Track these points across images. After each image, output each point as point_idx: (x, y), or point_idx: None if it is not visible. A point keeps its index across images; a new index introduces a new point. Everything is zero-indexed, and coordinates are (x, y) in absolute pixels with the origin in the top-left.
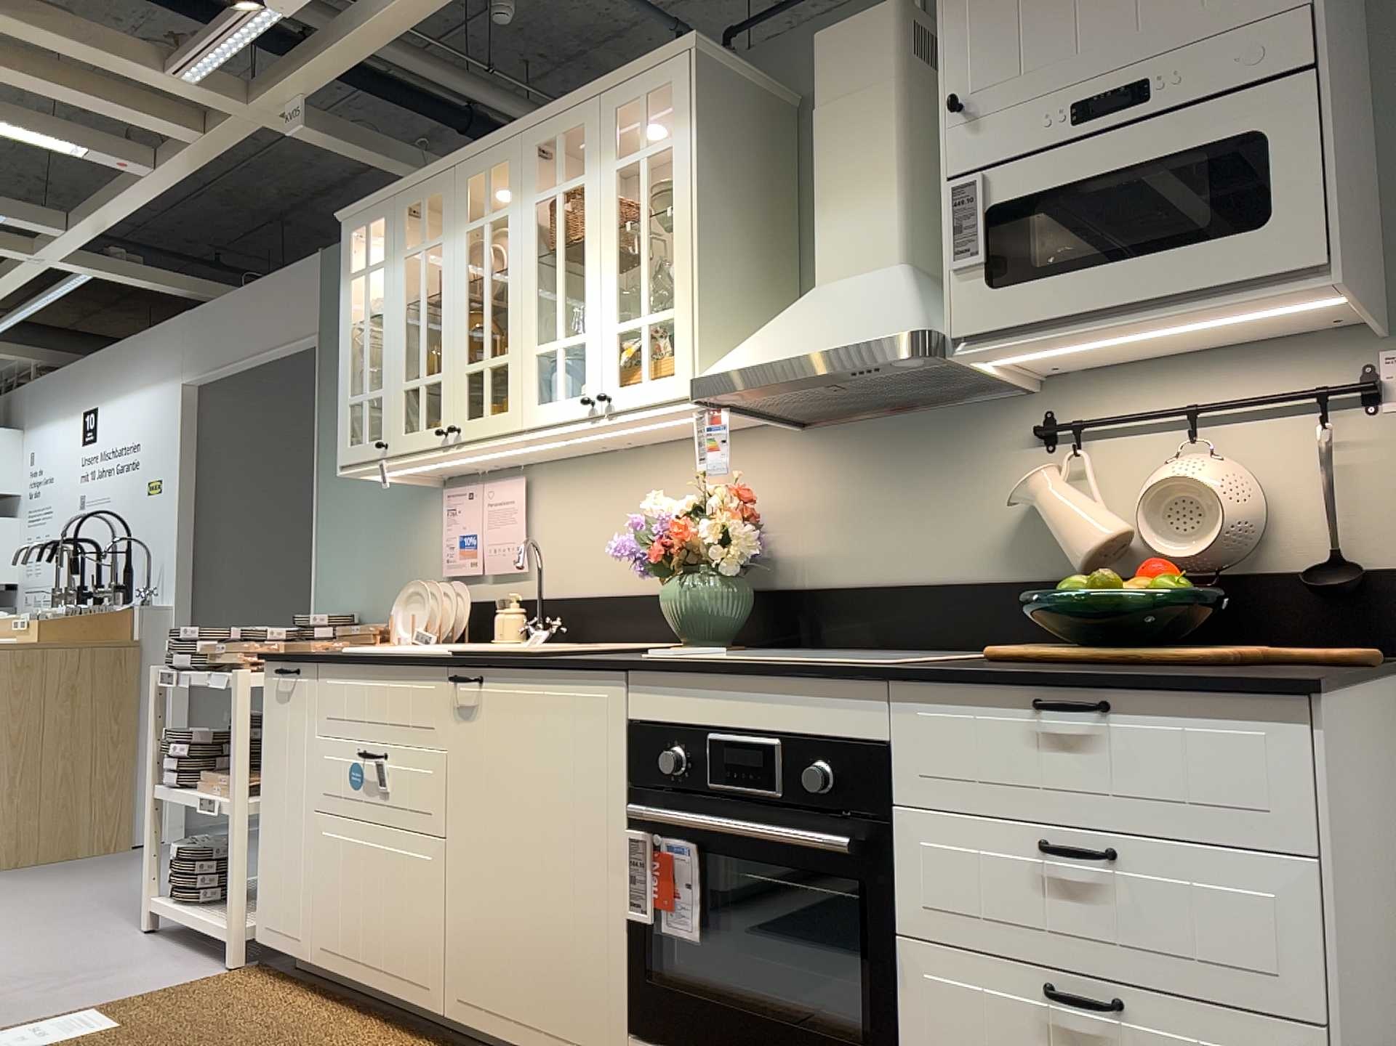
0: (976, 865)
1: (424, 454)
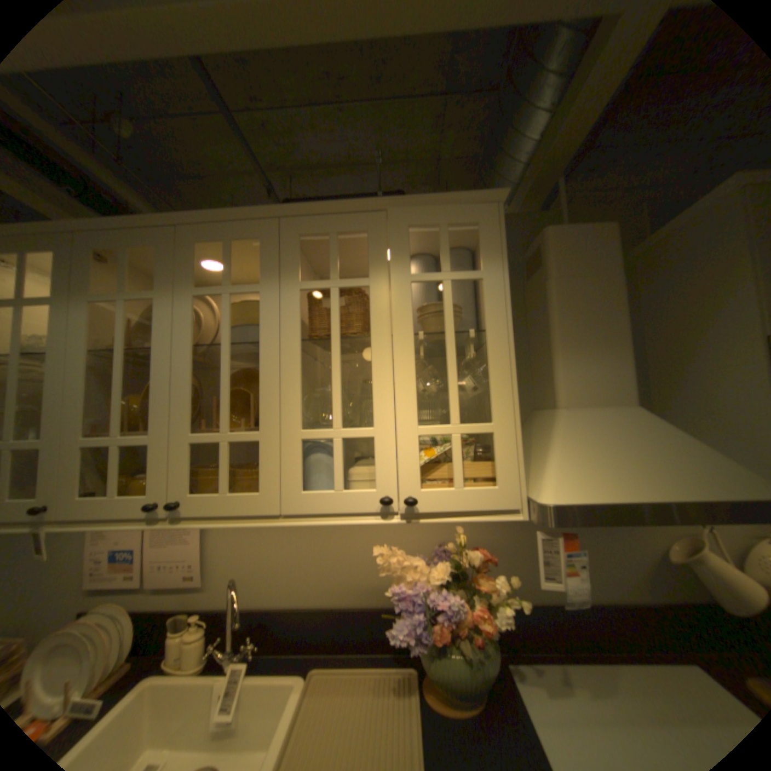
0: None
1: (114, 524)
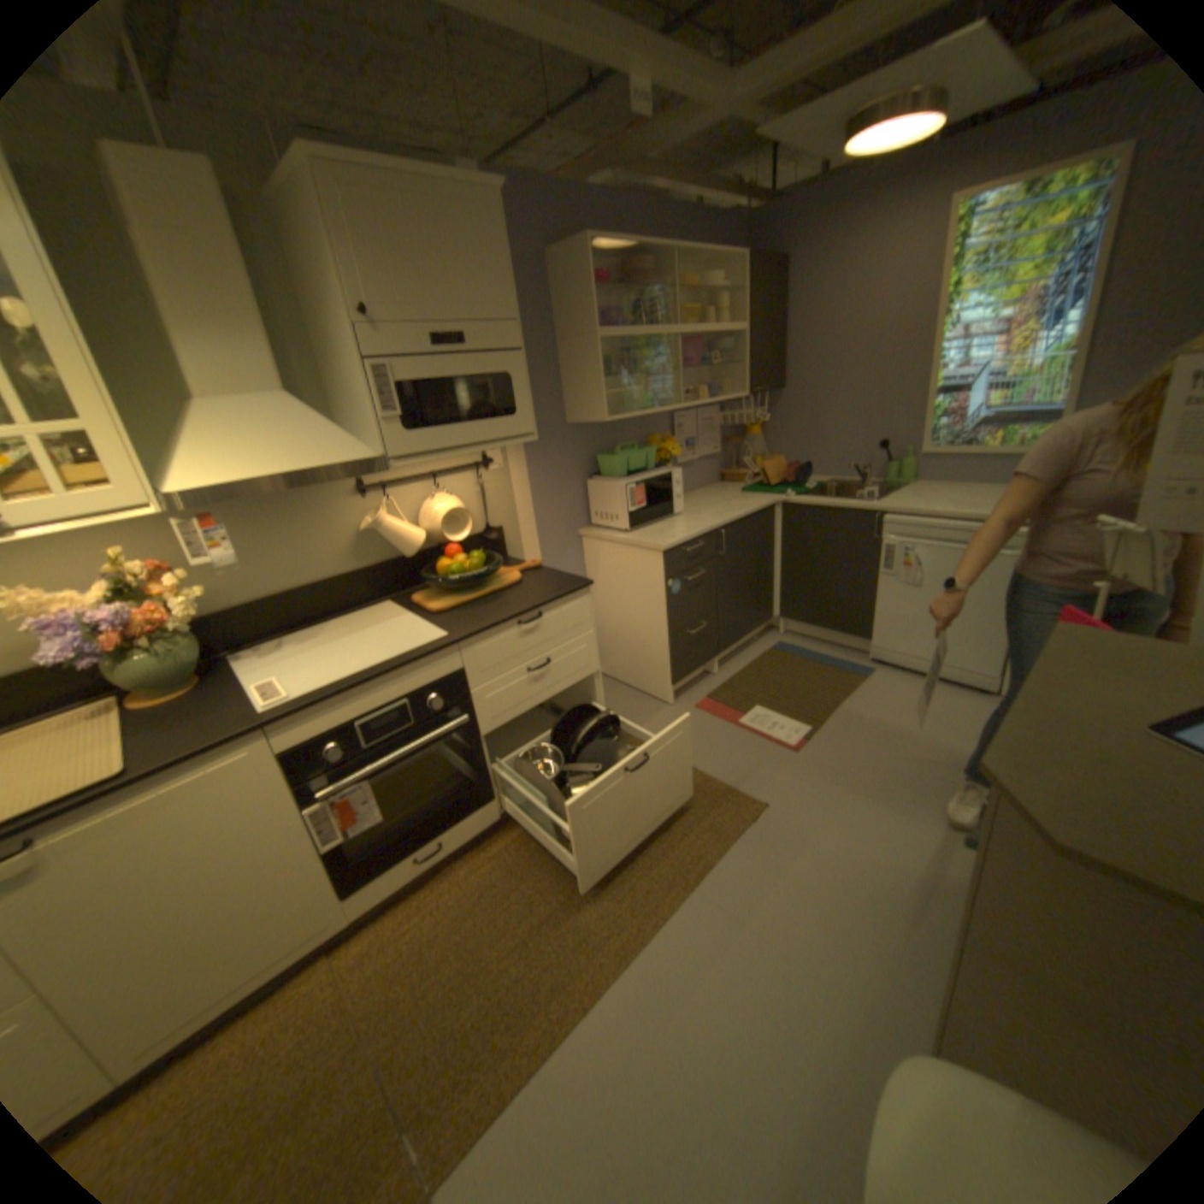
0: (508, 691)
1: None
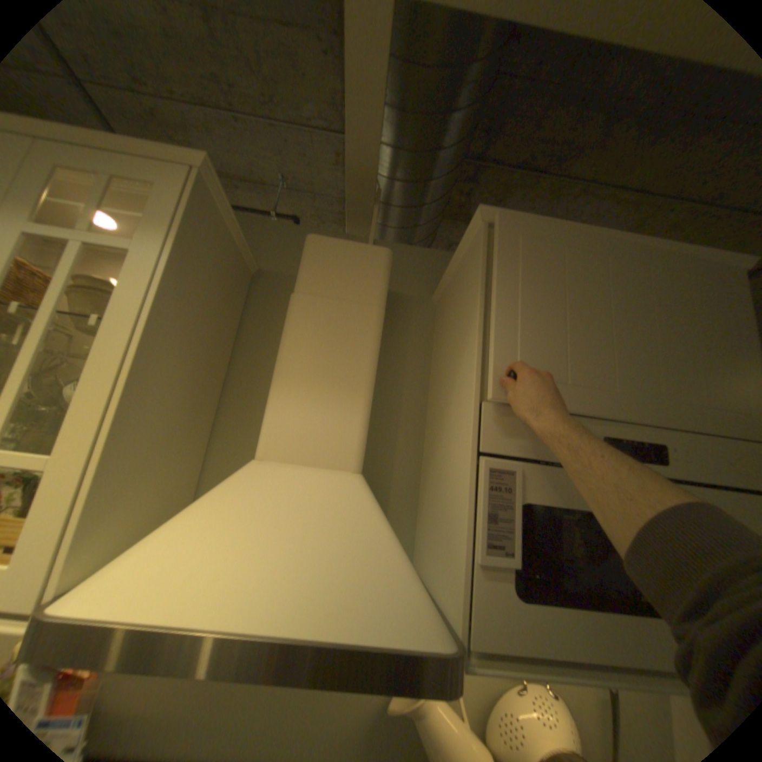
0: None
1: None
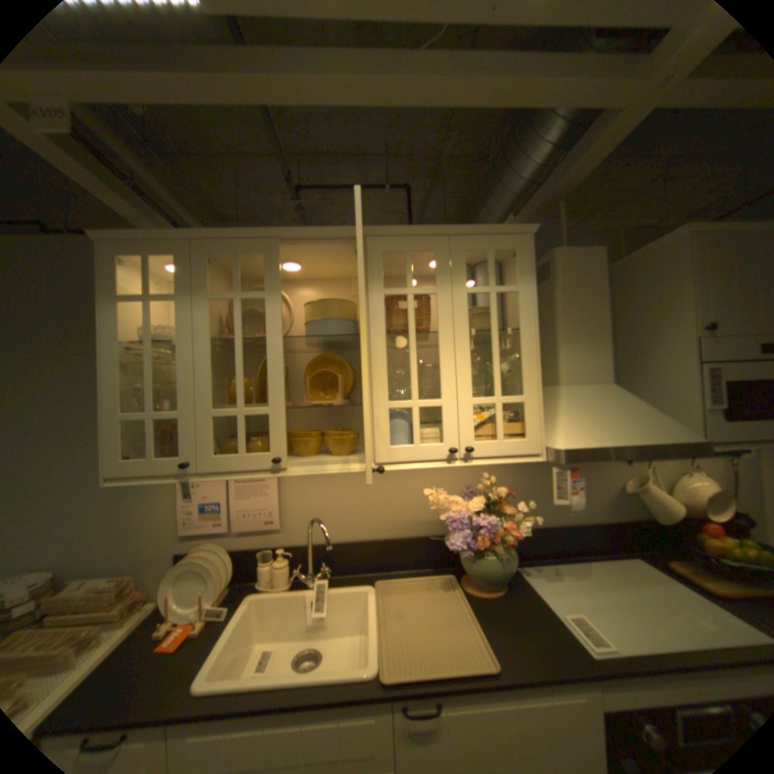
0: None
1: (245, 474)
